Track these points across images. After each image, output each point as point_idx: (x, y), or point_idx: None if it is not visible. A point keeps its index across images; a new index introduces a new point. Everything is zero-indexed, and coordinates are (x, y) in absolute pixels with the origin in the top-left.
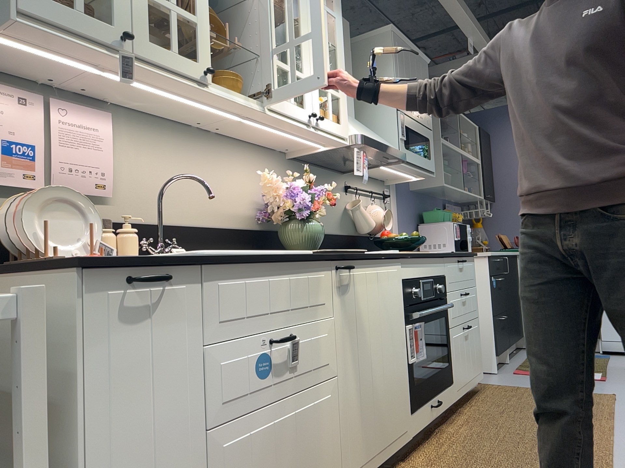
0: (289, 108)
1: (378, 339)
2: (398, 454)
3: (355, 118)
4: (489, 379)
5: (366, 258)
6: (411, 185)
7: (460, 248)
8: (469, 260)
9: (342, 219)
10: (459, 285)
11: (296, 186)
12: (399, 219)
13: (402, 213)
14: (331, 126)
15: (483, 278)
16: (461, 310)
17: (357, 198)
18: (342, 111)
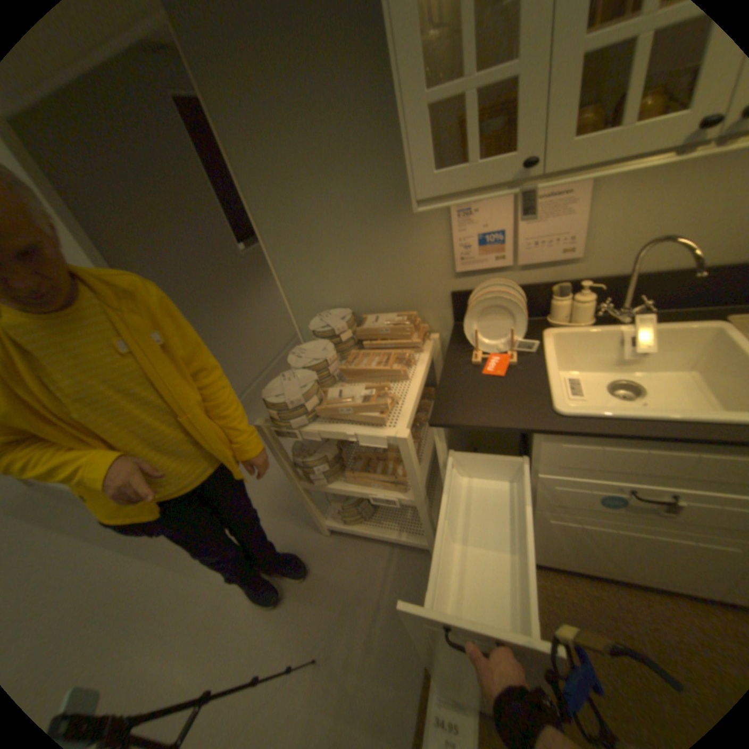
0: None
1: None
2: None
3: None
4: None
5: None
6: None
7: None
8: None
9: None
10: None
11: None
12: None
13: None
14: None
15: None
16: None
17: None
18: None
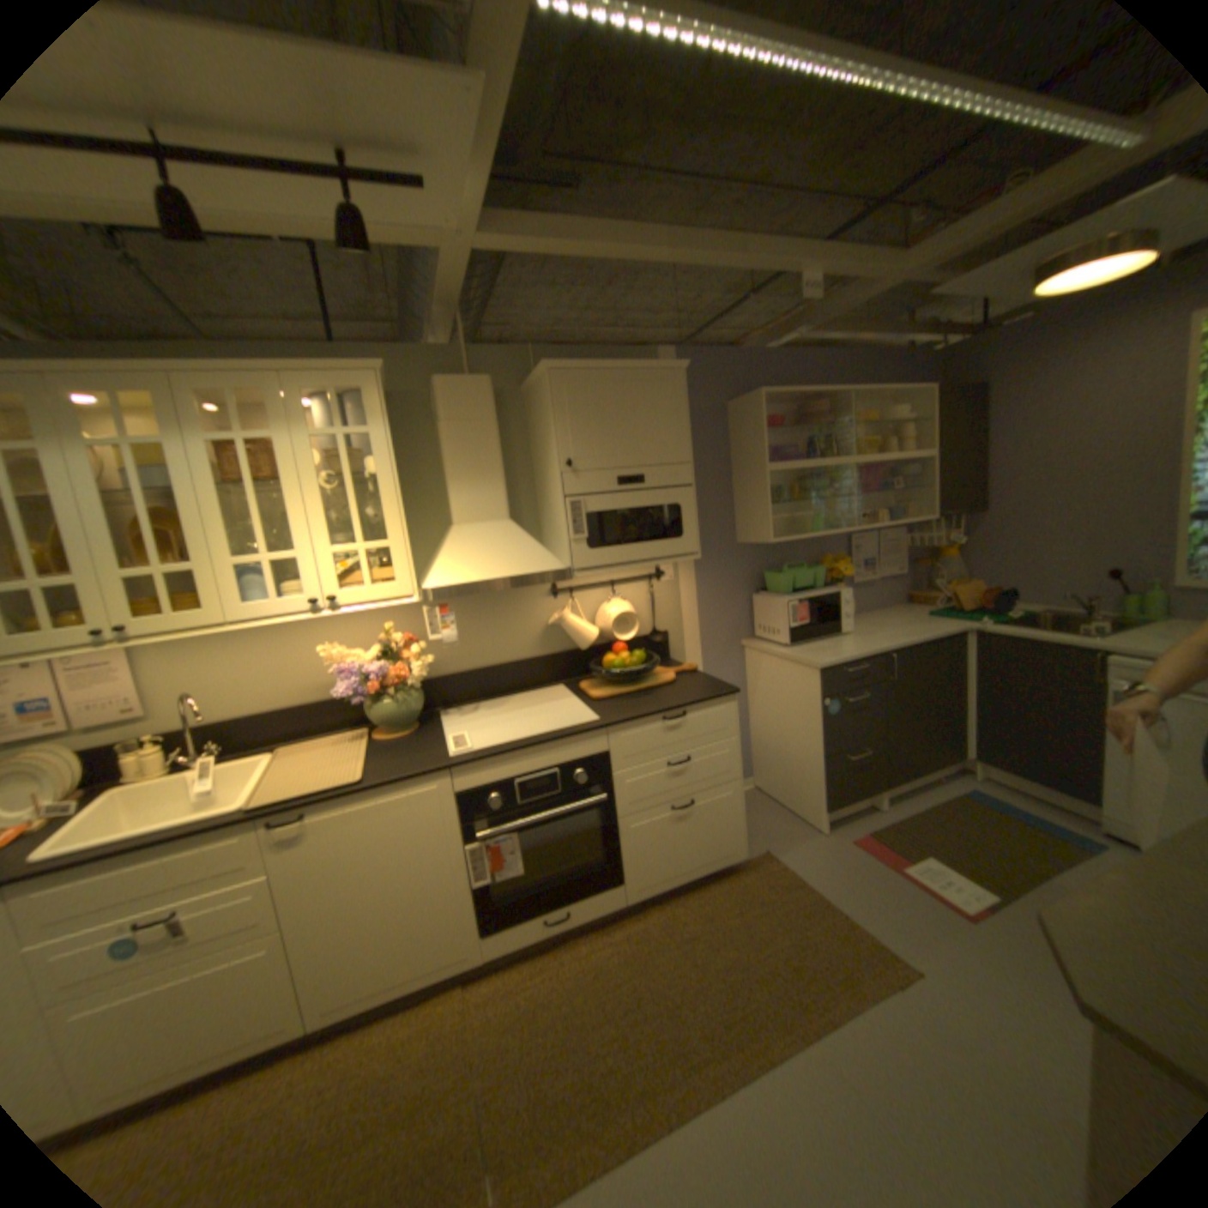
0: (268, 609)
1: (381, 877)
2: (451, 981)
3: (505, 521)
4: (795, 848)
5: (340, 797)
6: (737, 536)
7: (808, 636)
8: (707, 706)
9: (541, 635)
10: (659, 753)
11: (353, 665)
12: (696, 597)
13: (707, 586)
14: (368, 595)
15: (813, 699)
16: (663, 787)
17: (579, 598)
18: (396, 564)
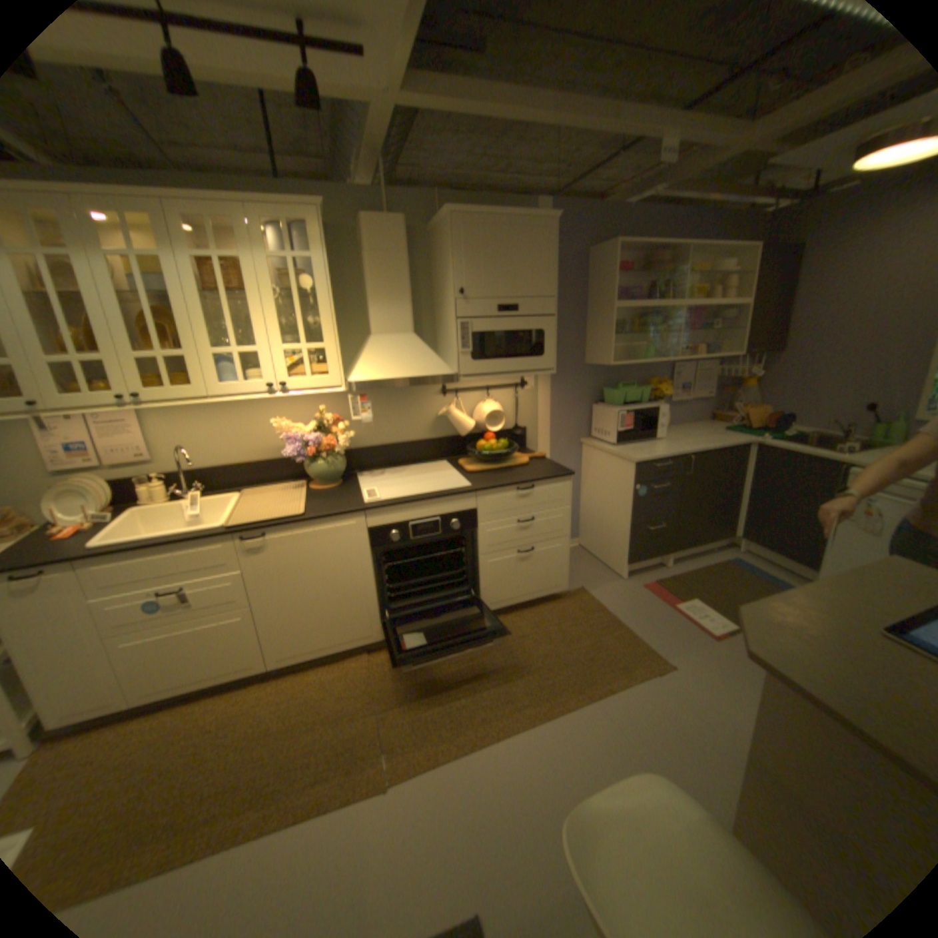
0: (237, 389)
1: (316, 579)
2: (361, 649)
3: (410, 334)
4: (603, 586)
5: (289, 524)
6: (586, 358)
7: (631, 439)
8: (550, 483)
9: (432, 424)
10: (512, 513)
11: (297, 434)
12: (550, 403)
13: (559, 395)
14: (308, 383)
15: (628, 484)
16: (513, 537)
17: (462, 398)
18: (329, 362)
